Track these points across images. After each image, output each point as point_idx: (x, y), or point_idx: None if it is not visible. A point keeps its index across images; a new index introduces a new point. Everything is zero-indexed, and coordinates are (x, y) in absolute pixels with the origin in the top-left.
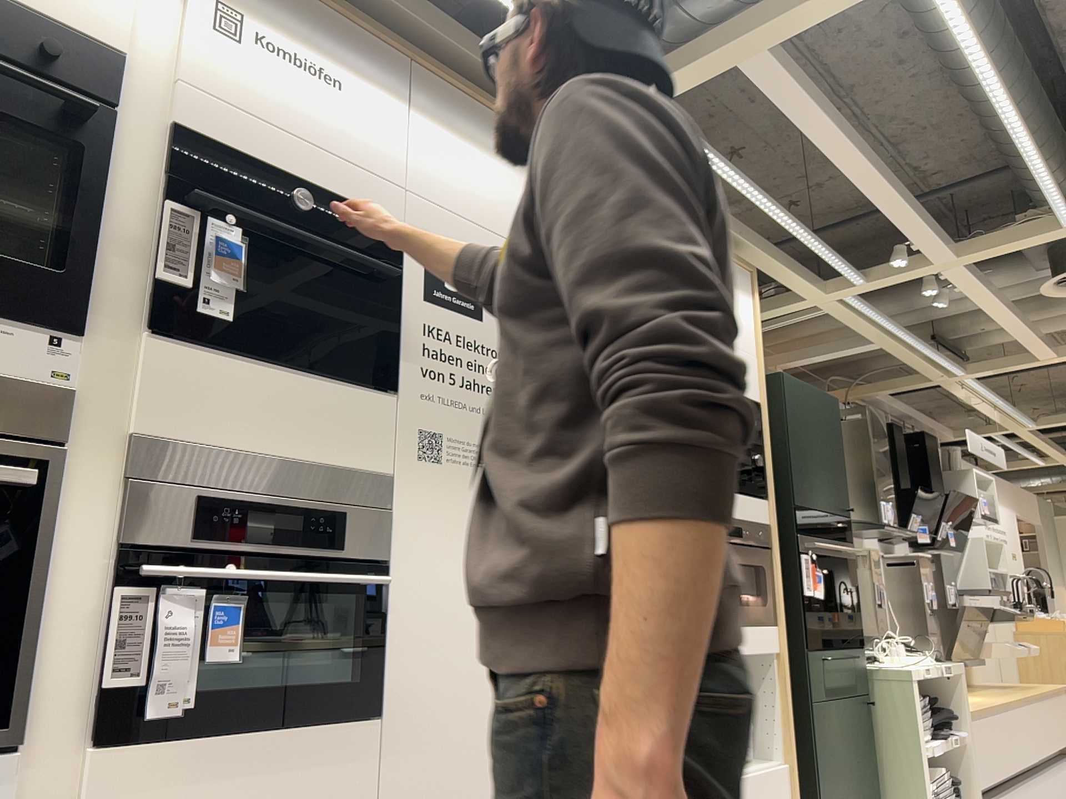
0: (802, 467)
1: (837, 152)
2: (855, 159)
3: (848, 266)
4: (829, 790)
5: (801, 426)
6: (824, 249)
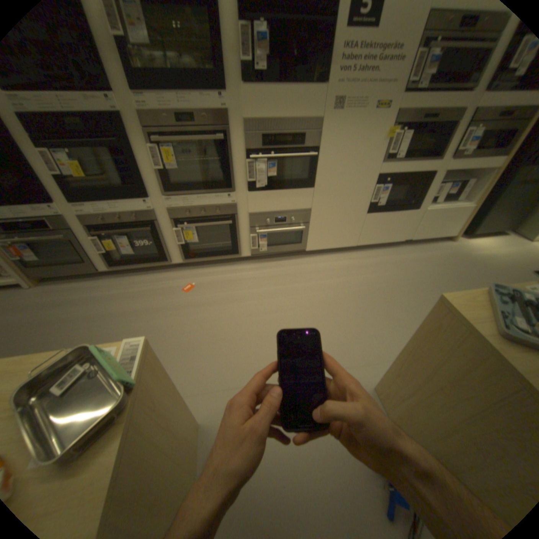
0: None
1: None
2: None
3: None
4: (495, 214)
5: None
6: None
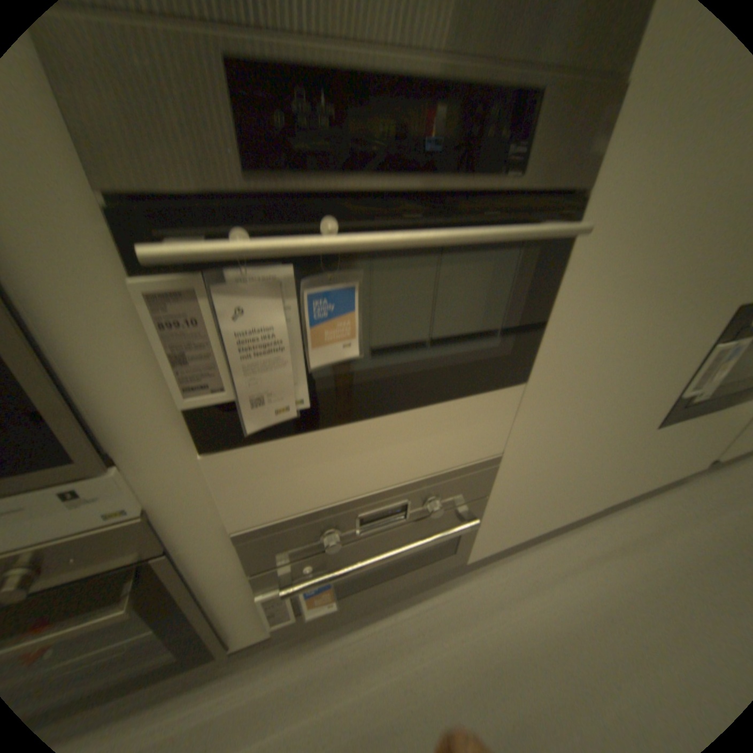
0: None
1: None
2: None
3: None
4: None
5: None
6: None
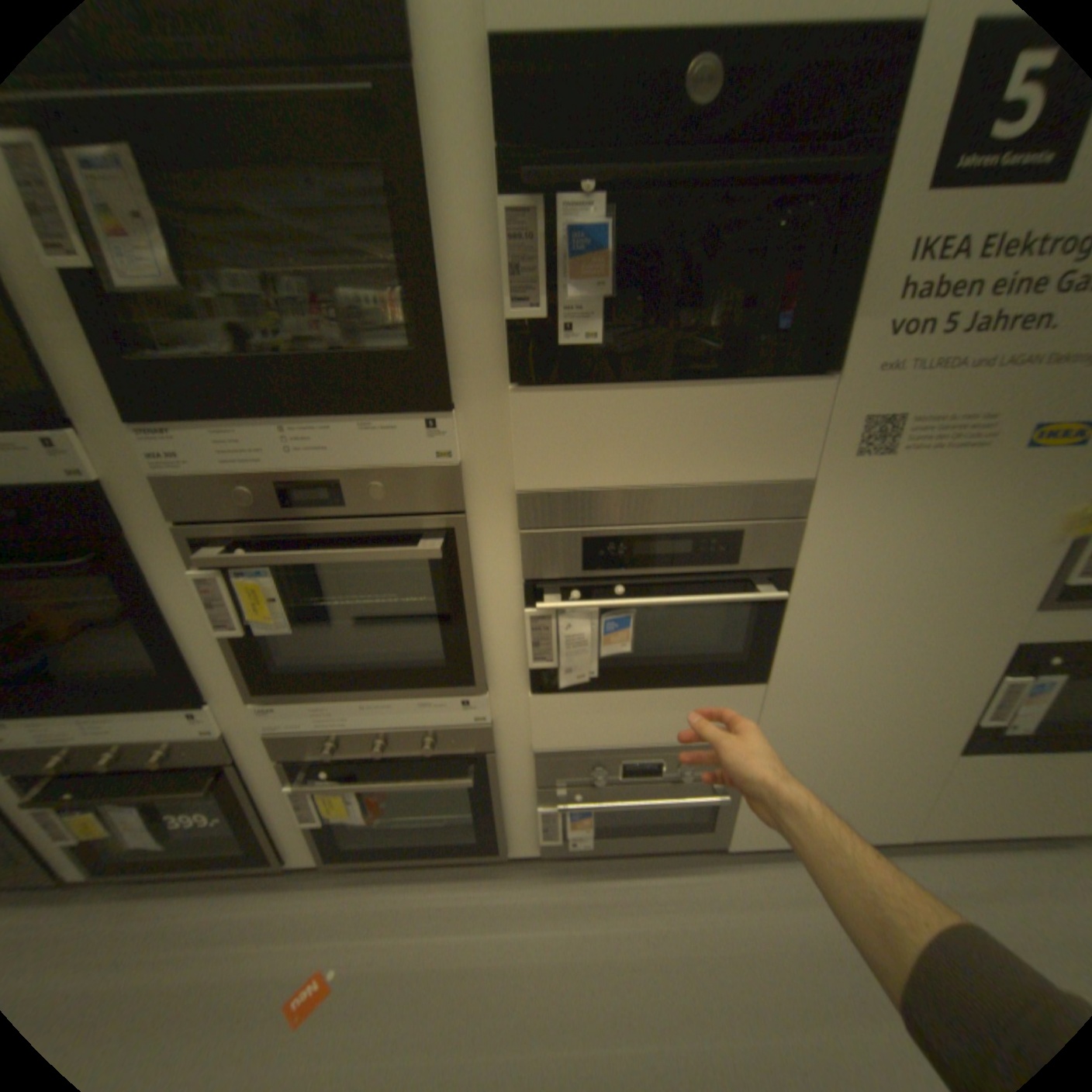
0: None
1: None
2: None
3: None
4: None
5: None
6: None
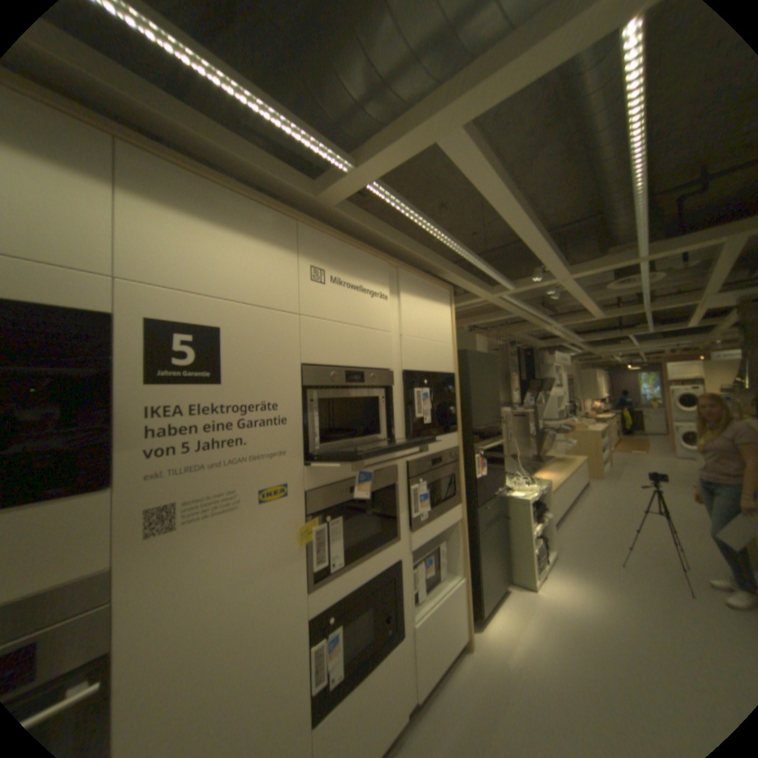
0: (478, 404)
1: (511, 214)
2: (524, 219)
3: (508, 281)
4: (486, 578)
5: (478, 379)
6: (496, 273)
